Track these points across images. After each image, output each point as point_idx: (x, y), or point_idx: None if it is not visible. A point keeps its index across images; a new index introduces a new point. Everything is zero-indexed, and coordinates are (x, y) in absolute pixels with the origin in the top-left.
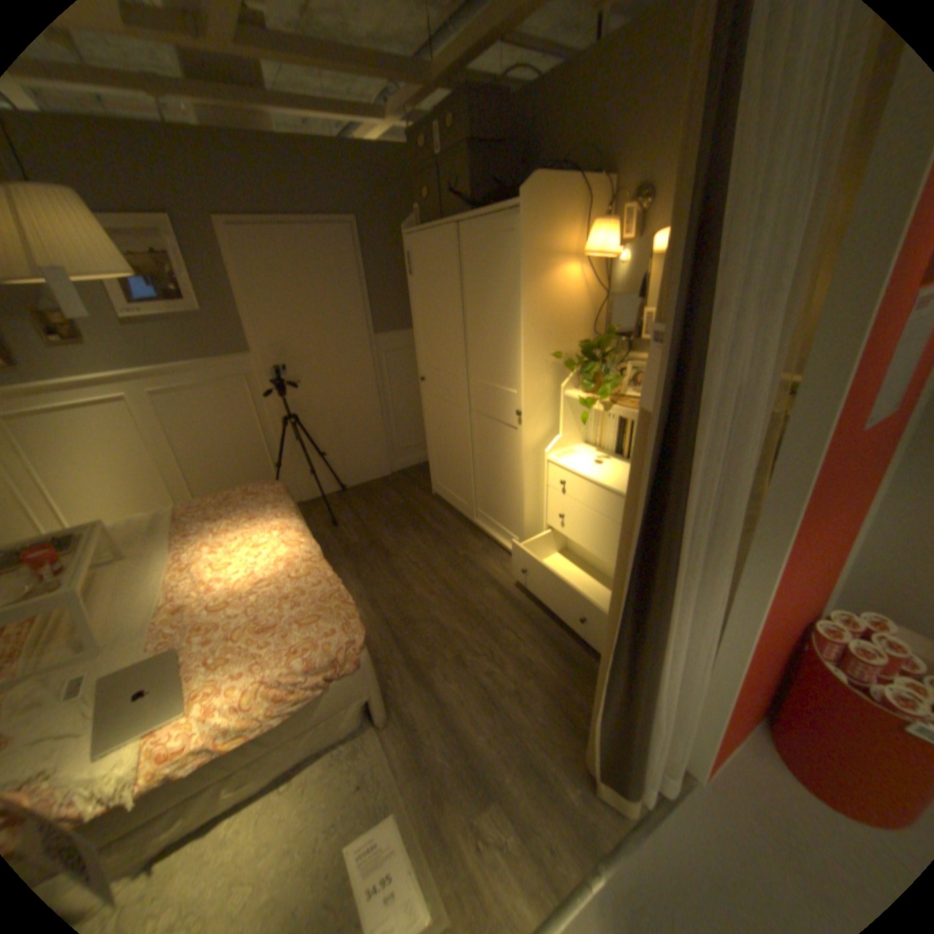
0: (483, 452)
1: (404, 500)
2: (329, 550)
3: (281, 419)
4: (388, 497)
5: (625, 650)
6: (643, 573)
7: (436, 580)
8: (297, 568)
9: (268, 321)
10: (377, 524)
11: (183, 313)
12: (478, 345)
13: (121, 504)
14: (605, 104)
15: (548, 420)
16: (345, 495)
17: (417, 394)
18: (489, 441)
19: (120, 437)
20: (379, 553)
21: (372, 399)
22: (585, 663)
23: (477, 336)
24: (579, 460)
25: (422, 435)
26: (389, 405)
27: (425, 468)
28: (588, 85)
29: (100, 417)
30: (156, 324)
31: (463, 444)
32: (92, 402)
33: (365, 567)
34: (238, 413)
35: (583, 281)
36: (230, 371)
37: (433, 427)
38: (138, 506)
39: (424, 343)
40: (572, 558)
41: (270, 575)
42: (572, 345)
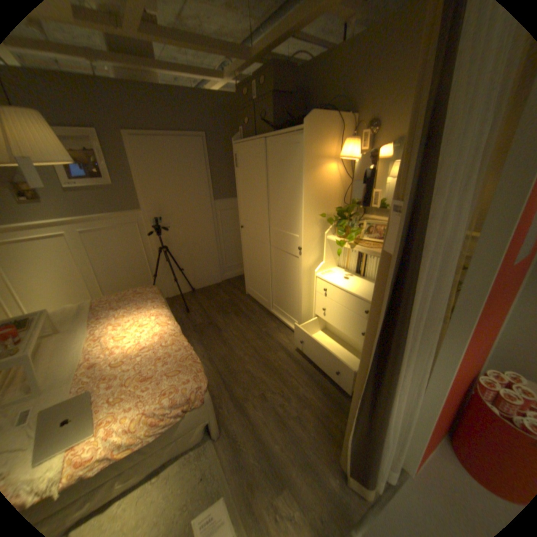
0: (277, 270)
1: (229, 297)
2: (184, 327)
3: (157, 248)
4: (220, 295)
5: (369, 395)
6: (381, 349)
7: (248, 346)
8: (166, 340)
9: (151, 191)
10: (213, 311)
11: (101, 185)
12: (276, 208)
13: (59, 298)
14: (352, 73)
15: (316, 252)
16: (194, 293)
17: (238, 235)
18: (281, 264)
19: (60, 258)
20: (214, 329)
21: (212, 238)
22: (338, 398)
23: (276, 203)
24: (334, 276)
25: (240, 259)
26: (221, 241)
27: (241, 278)
28: (342, 62)
29: (48, 245)
30: (85, 191)
31: (265, 265)
32: (44, 236)
33: (206, 338)
34: (132, 244)
35: (338, 173)
36: (128, 220)
37: (247, 254)
38: (69, 299)
39: (243, 206)
40: (329, 334)
41: (149, 344)
42: (331, 210)
